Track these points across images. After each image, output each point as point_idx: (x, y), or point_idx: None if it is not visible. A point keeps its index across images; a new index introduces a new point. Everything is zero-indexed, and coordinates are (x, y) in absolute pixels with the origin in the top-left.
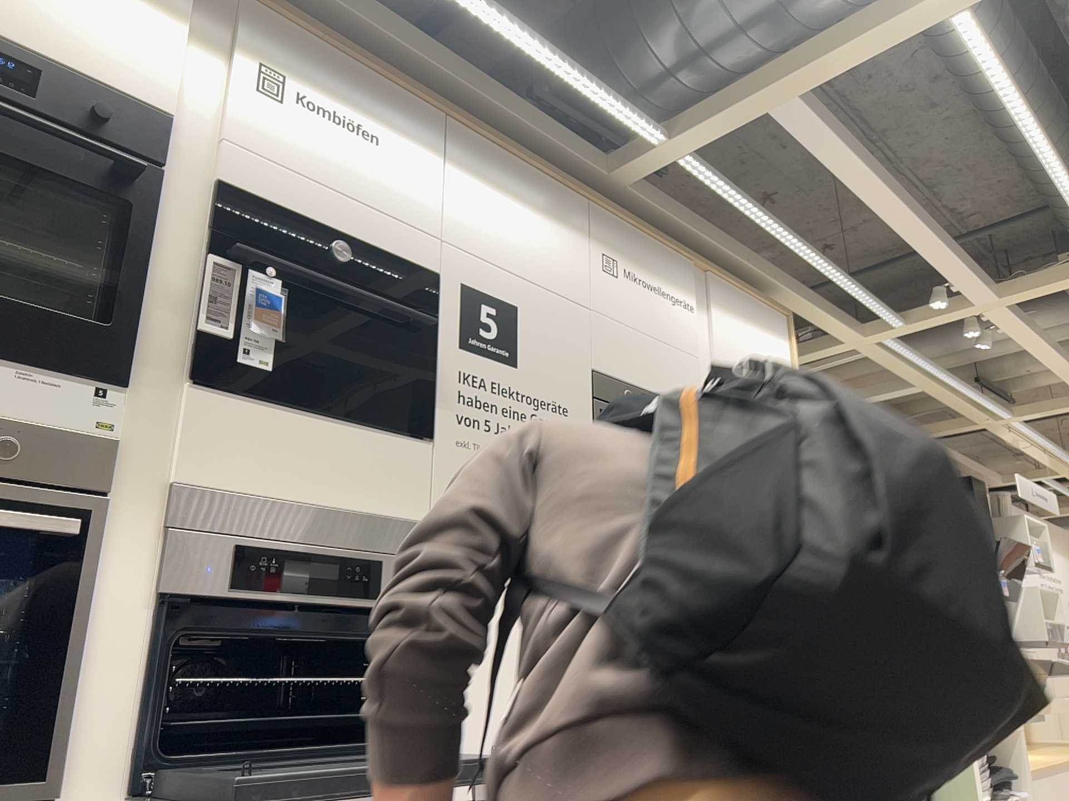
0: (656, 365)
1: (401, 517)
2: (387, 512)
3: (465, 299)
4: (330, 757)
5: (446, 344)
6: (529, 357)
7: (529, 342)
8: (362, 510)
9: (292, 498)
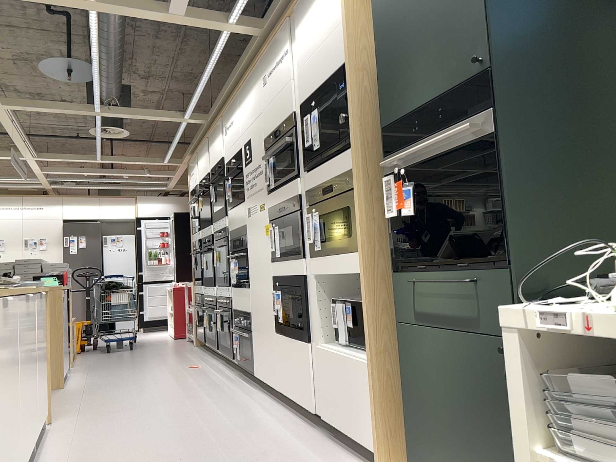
0: (279, 105)
1: (248, 225)
2: (245, 225)
3: (243, 148)
4: (241, 288)
5: (243, 168)
6: (253, 152)
7: (253, 146)
8: (244, 226)
9: (238, 229)
